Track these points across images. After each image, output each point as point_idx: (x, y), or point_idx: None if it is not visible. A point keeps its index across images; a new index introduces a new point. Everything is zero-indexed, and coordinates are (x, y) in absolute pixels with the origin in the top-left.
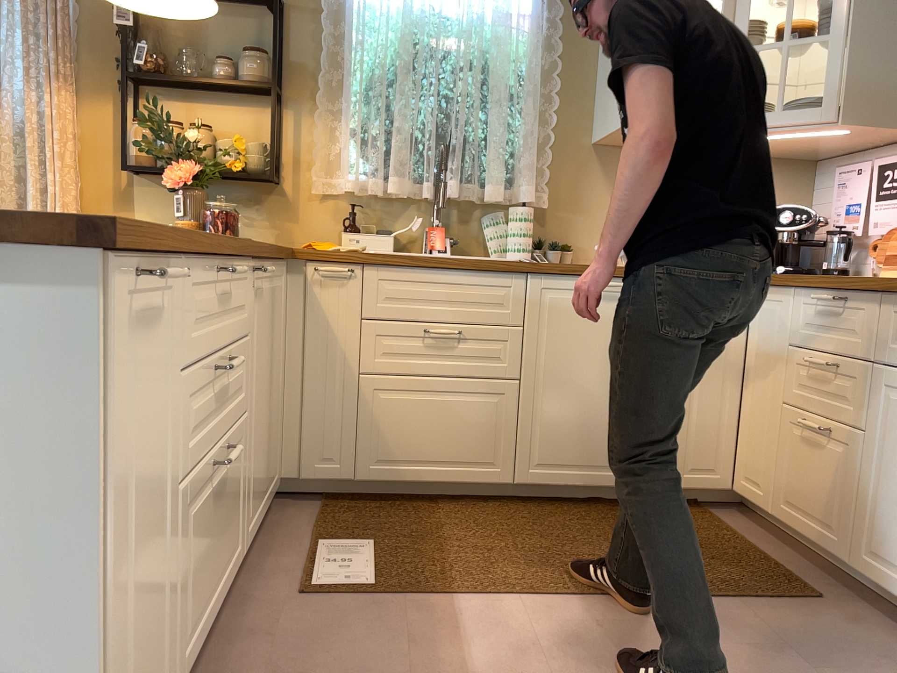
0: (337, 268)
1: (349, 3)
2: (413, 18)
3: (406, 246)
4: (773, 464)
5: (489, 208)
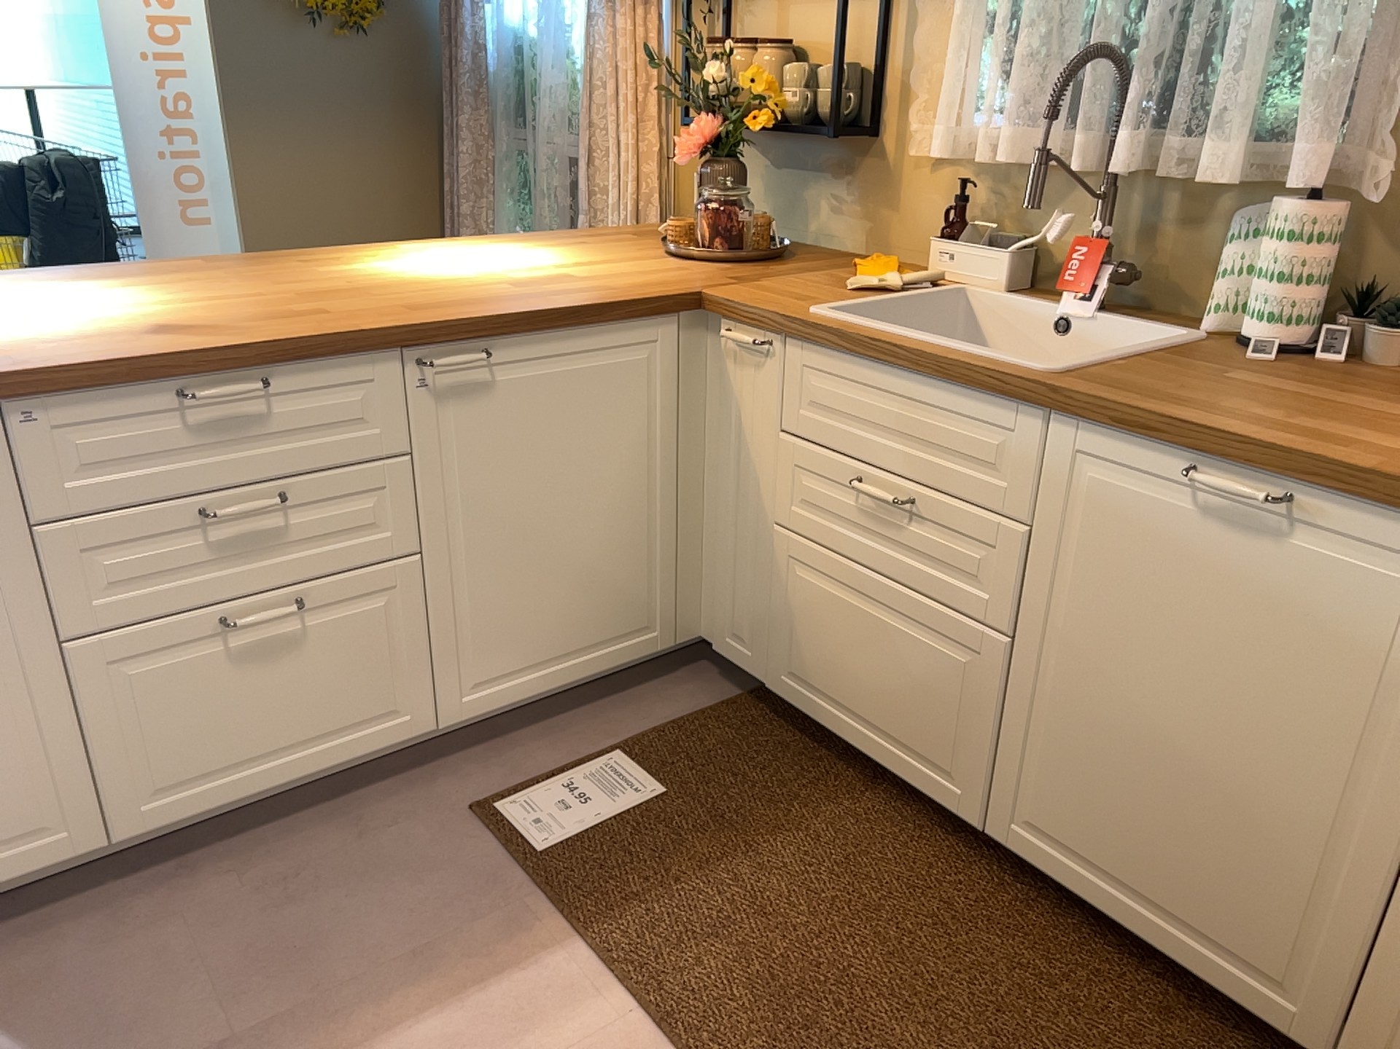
0: (743, 337)
1: None
2: None
3: (1058, 273)
4: None
5: (1251, 196)
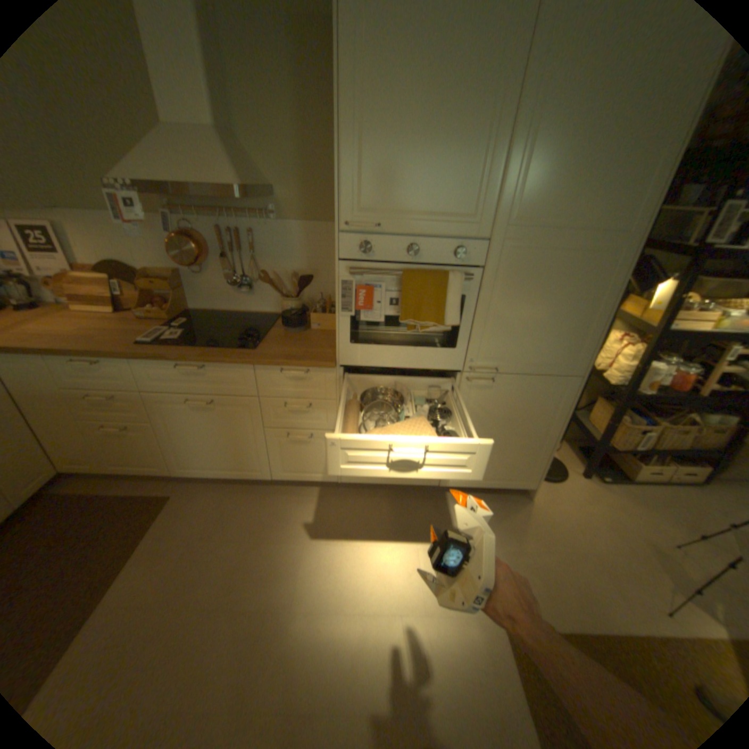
0: None
1: None
2: None
3: None
4: (86, 452)
5: None
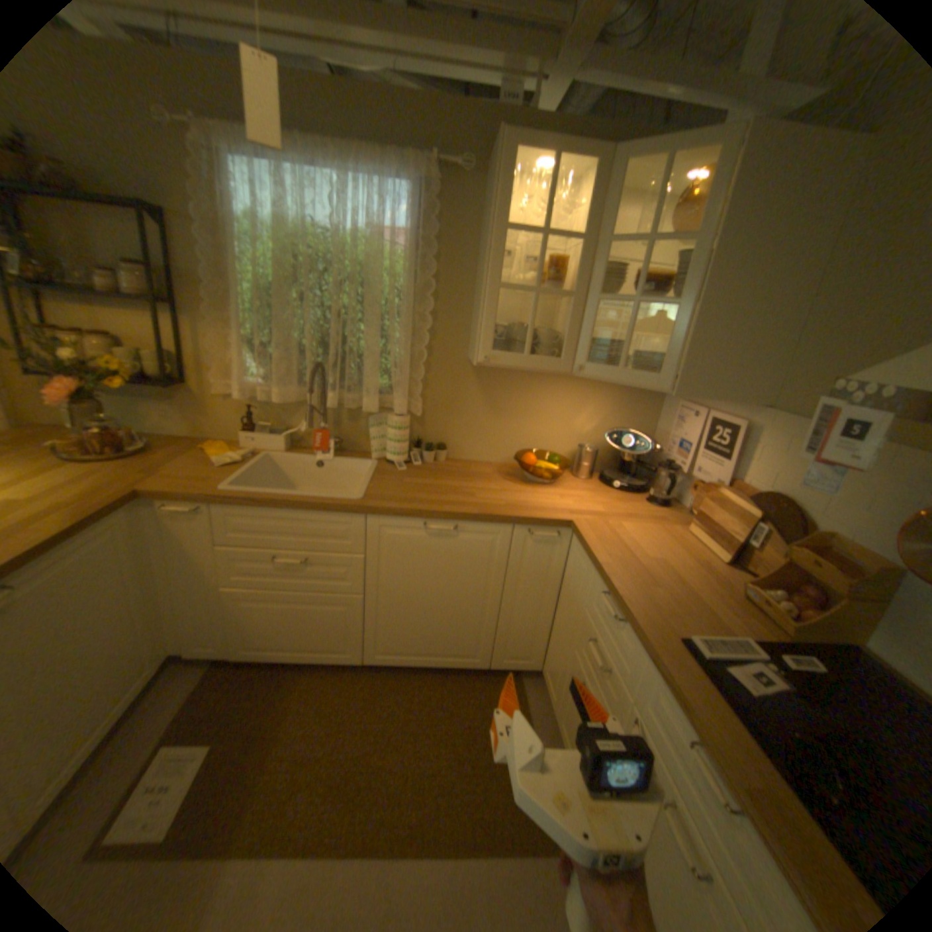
0: (179, 510)
1: (222, 210)
2: (287, 229)
3: (302, 439)
4: (563, 686)
5: (374, 410)
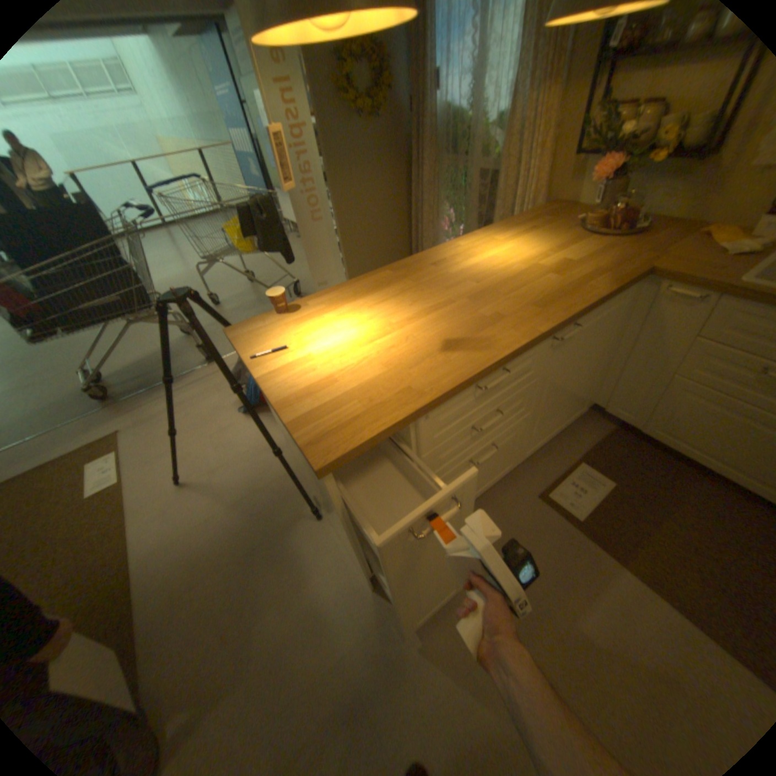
0: (690, 293)
1: None
2: None
3: None
4: None
5: None
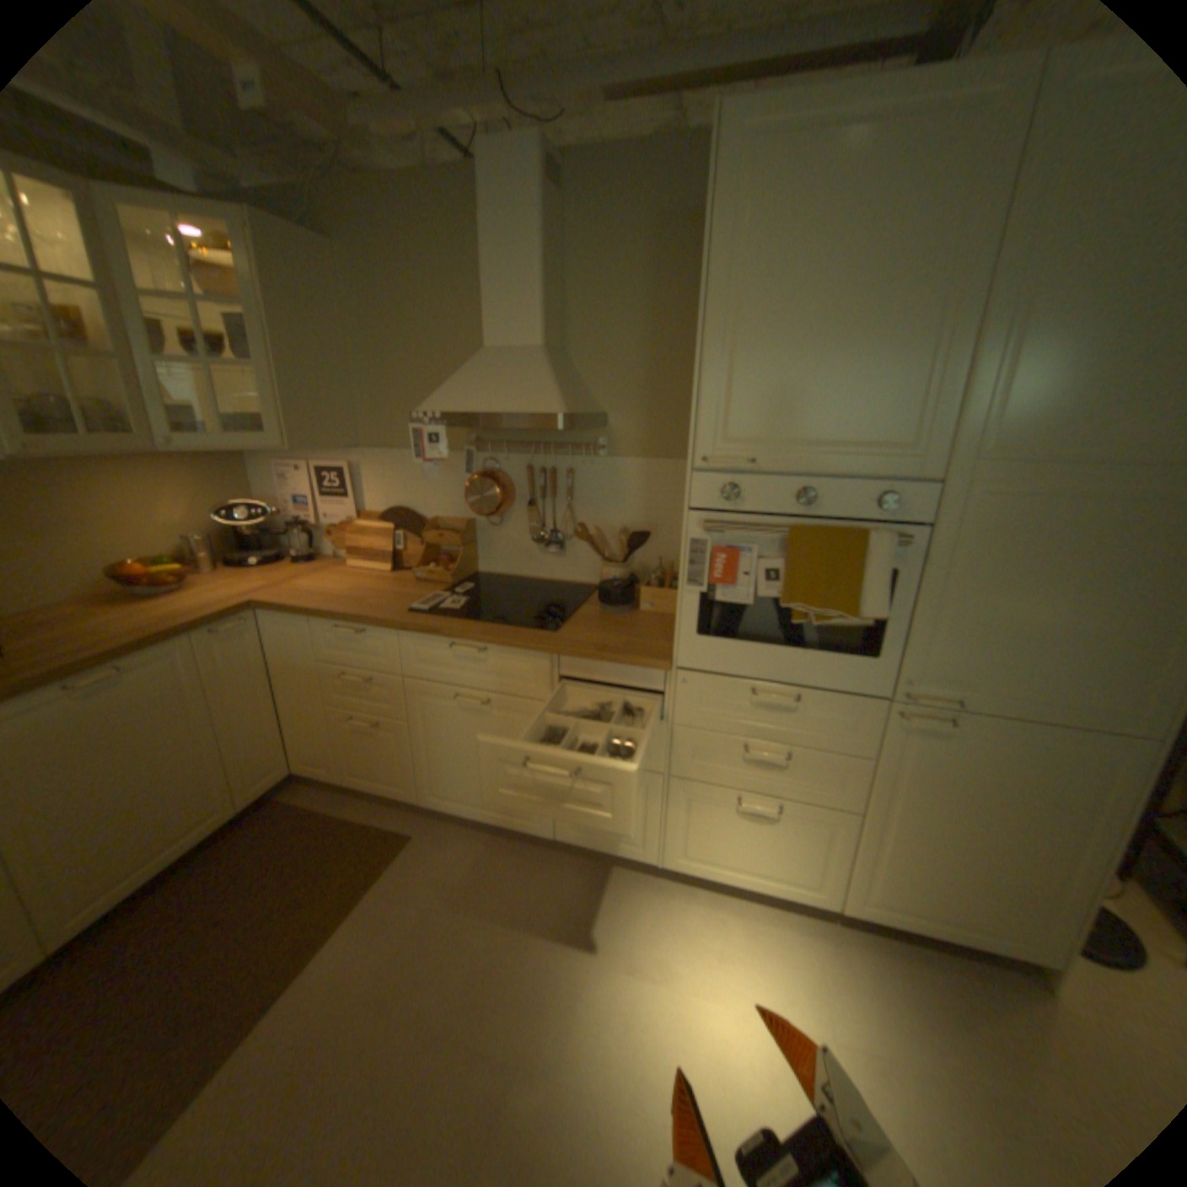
0: None
1: None
2: None
3: None
4: (326, 750)
5: None
